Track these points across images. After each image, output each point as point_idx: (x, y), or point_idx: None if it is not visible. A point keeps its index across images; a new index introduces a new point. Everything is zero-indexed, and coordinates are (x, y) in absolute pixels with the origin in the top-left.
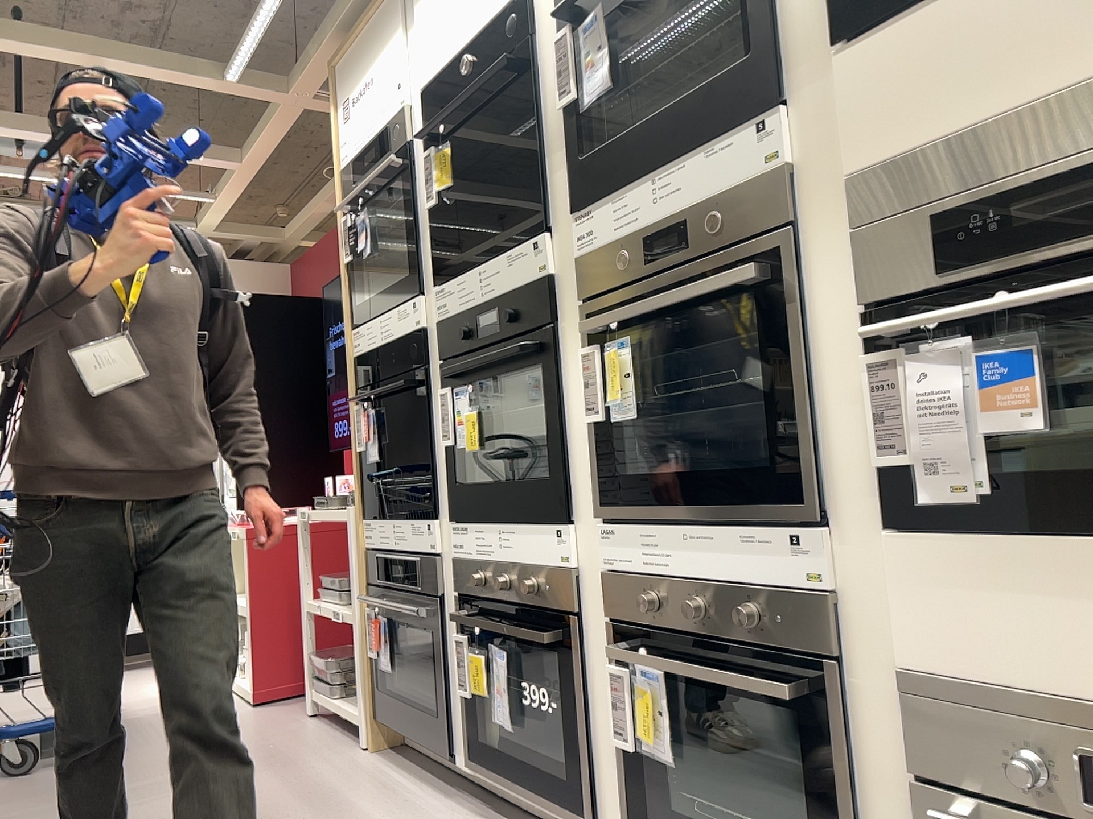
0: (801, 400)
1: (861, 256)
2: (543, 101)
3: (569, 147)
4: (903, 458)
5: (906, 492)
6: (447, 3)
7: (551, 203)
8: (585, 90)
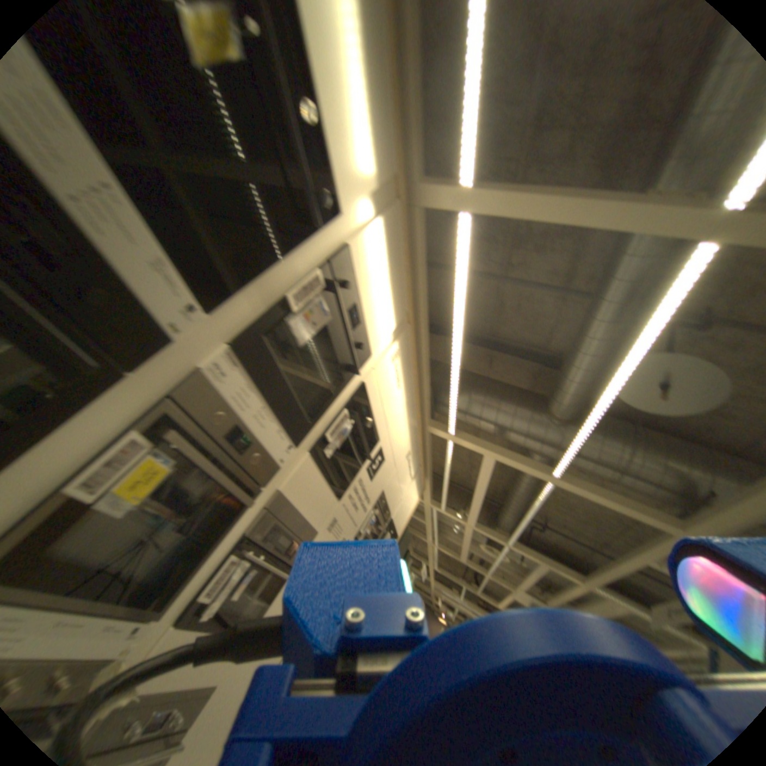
0: (202, 560)
1: (261, 521)
2: (285, 262)
3: (265, 314)
4: (207, 600)
5: (193, 612)
6: (346, 63)
7: (225, 308)
8: (293, 315)
